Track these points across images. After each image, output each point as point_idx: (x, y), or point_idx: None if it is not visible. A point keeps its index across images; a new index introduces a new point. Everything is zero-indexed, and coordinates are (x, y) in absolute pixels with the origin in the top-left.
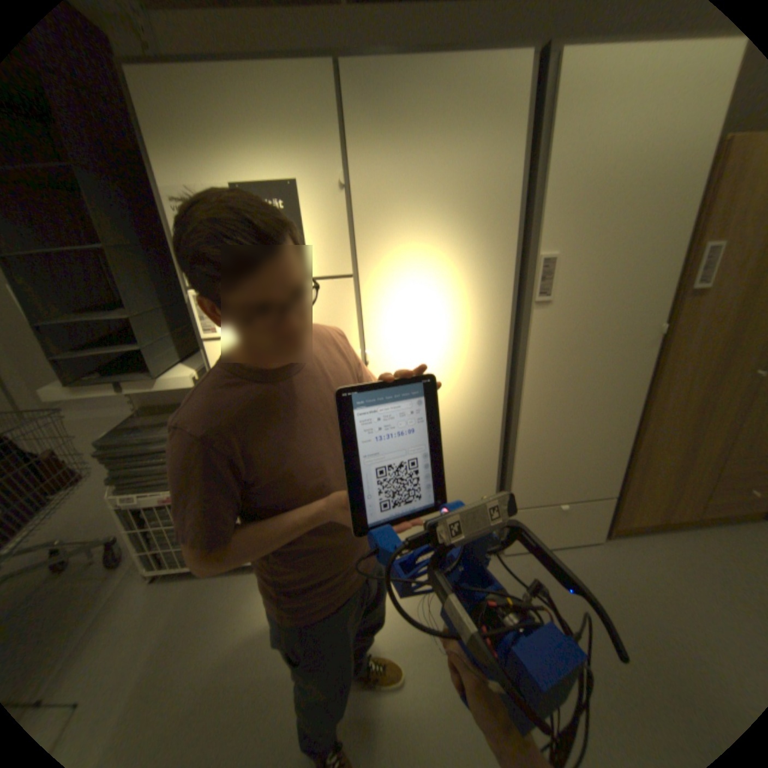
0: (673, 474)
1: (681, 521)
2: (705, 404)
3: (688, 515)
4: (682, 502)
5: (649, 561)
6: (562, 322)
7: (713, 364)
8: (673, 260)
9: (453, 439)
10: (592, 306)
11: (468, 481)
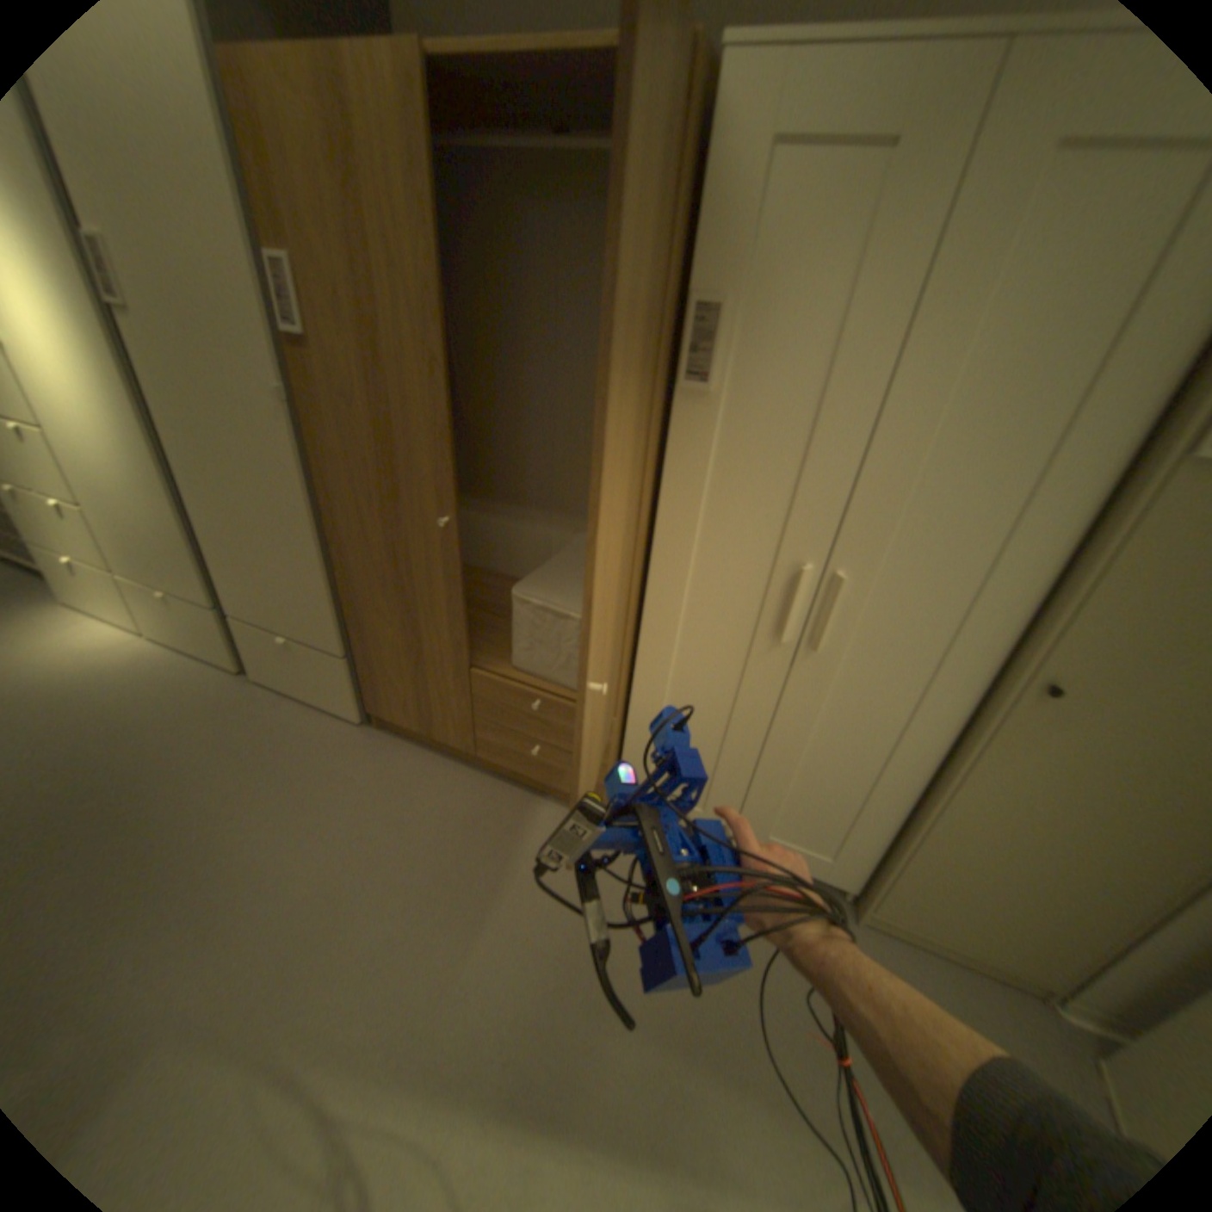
0: (405, 654)
1: (451, 741)
2: (396, 548)
3: (456, 736)
4: (438, 709)
5: (372, 763)
6: (159, 343)
7: (376, 479)
8: (242, 272)
9: (130, 483)
10: (181, 328)
11: (170, 551)
